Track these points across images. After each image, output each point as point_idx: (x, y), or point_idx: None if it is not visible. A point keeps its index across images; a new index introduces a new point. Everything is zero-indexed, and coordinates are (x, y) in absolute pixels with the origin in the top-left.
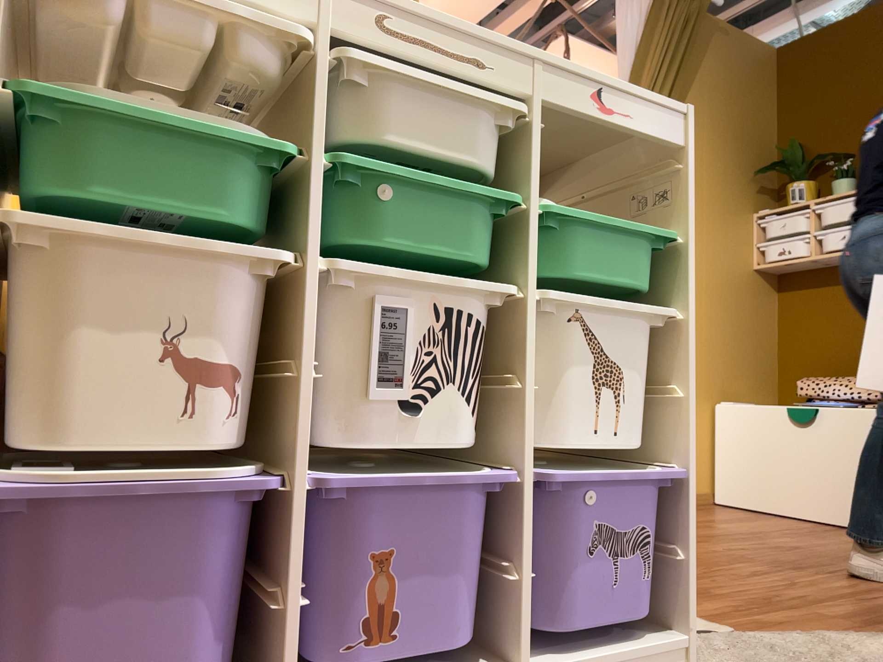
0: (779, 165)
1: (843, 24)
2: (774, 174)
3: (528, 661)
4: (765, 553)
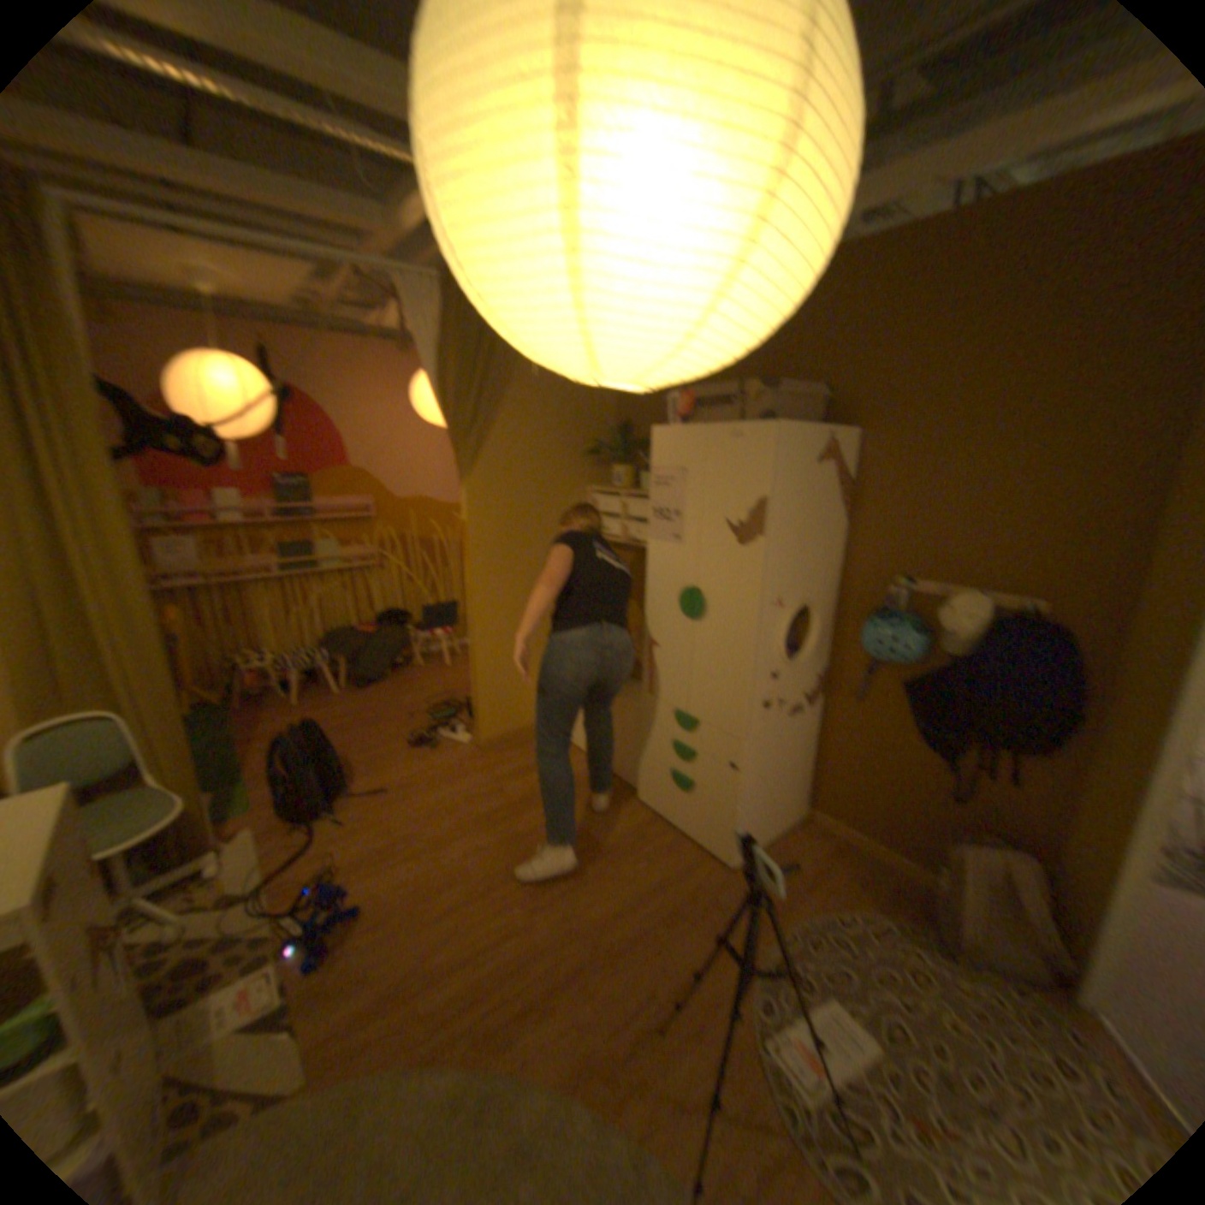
0: (610, 450)
1: None
2: (608, 457)
3: None
4: (492, 868)
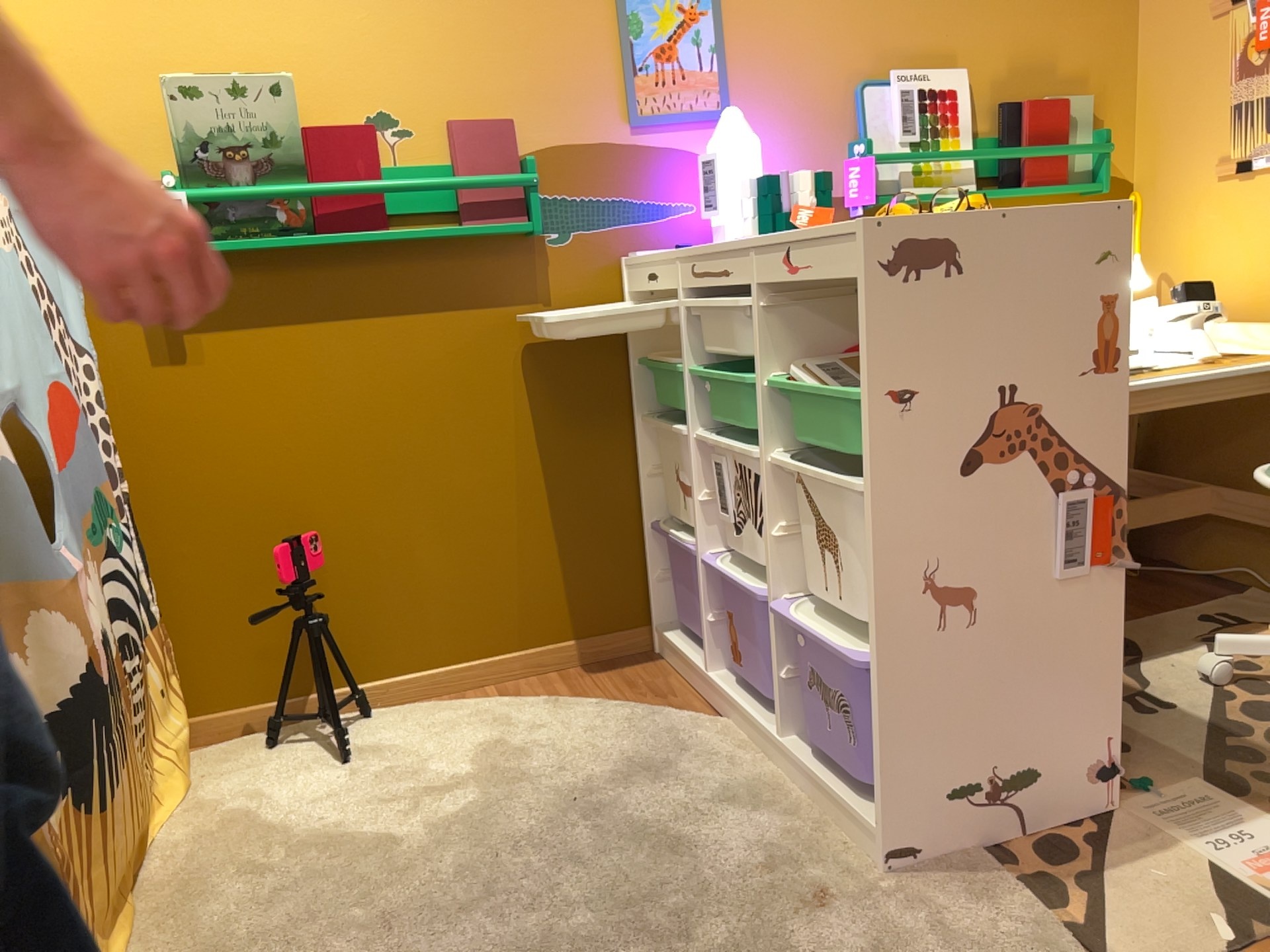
0: None
1: None
2: None
3: (792, 748)
4: None
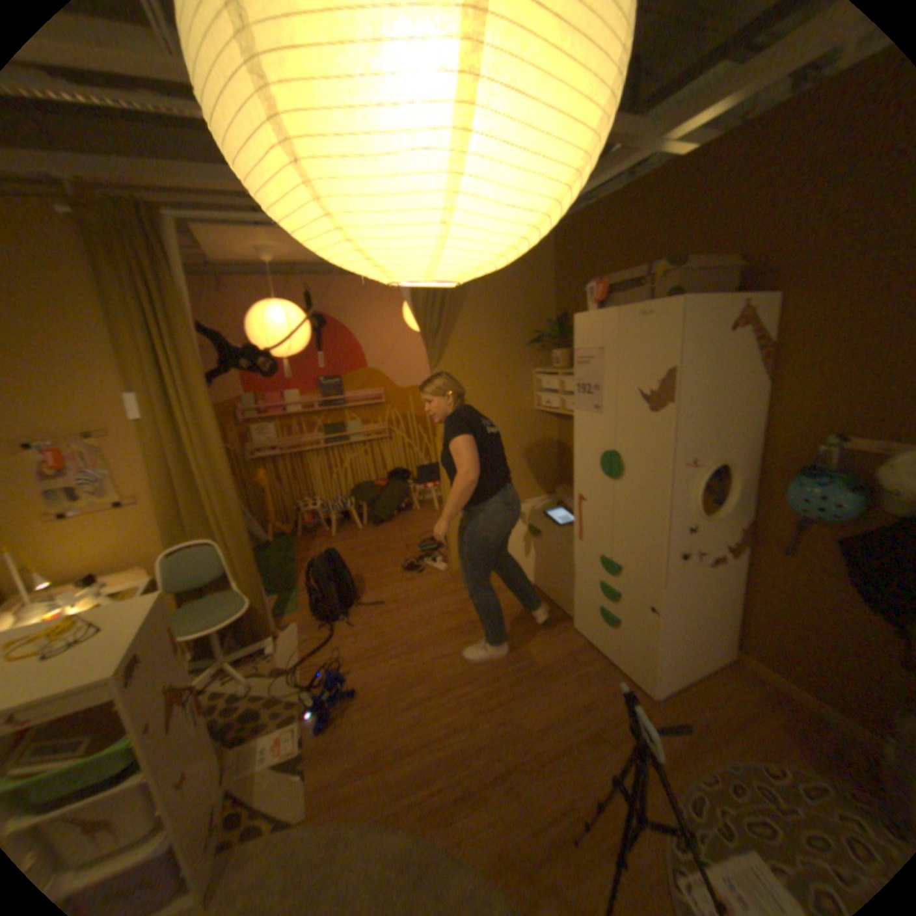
0: (547, 336)
1: (595, 205)
2: (546, 342)
3: None
4: (450, 671)
